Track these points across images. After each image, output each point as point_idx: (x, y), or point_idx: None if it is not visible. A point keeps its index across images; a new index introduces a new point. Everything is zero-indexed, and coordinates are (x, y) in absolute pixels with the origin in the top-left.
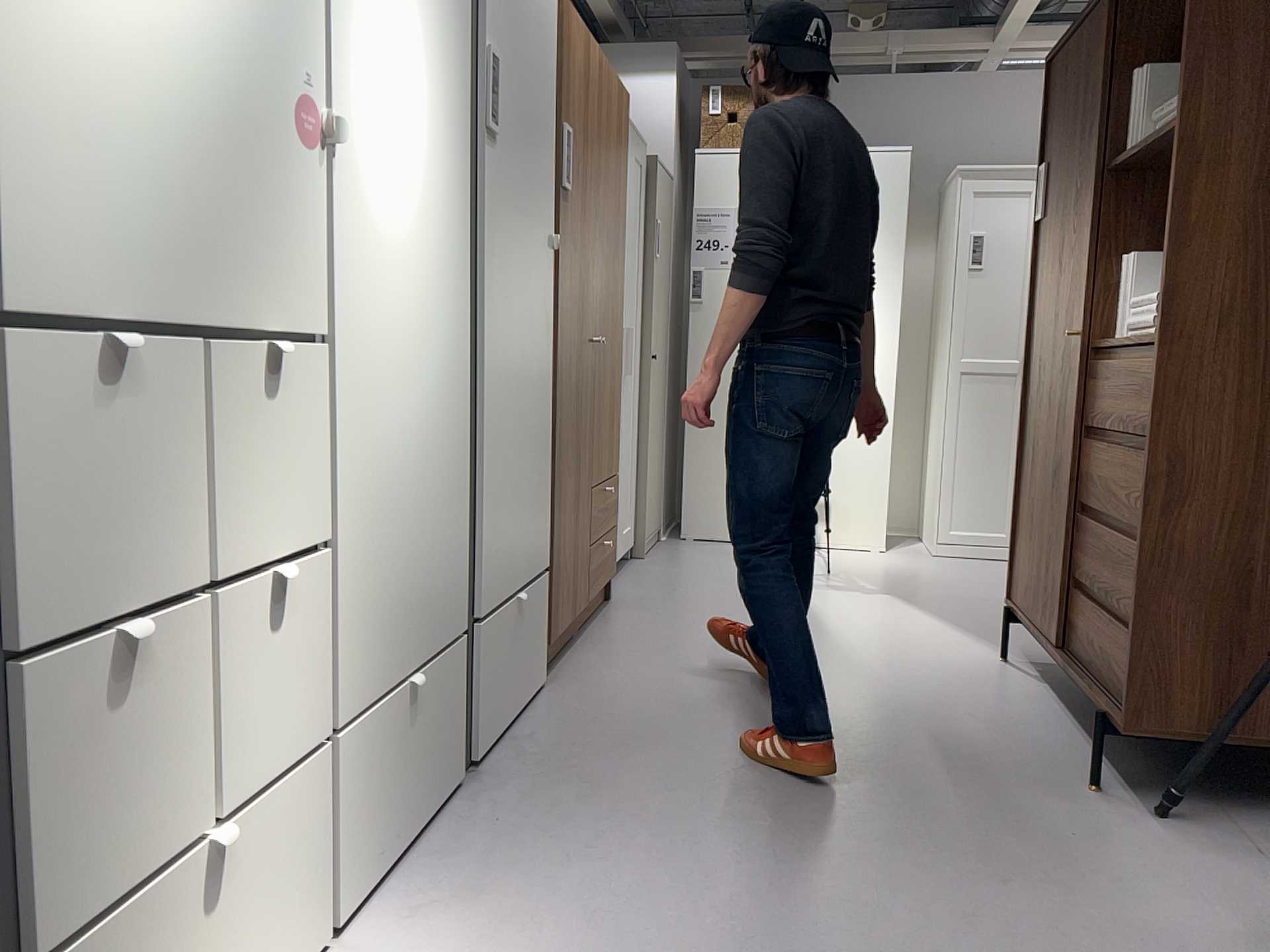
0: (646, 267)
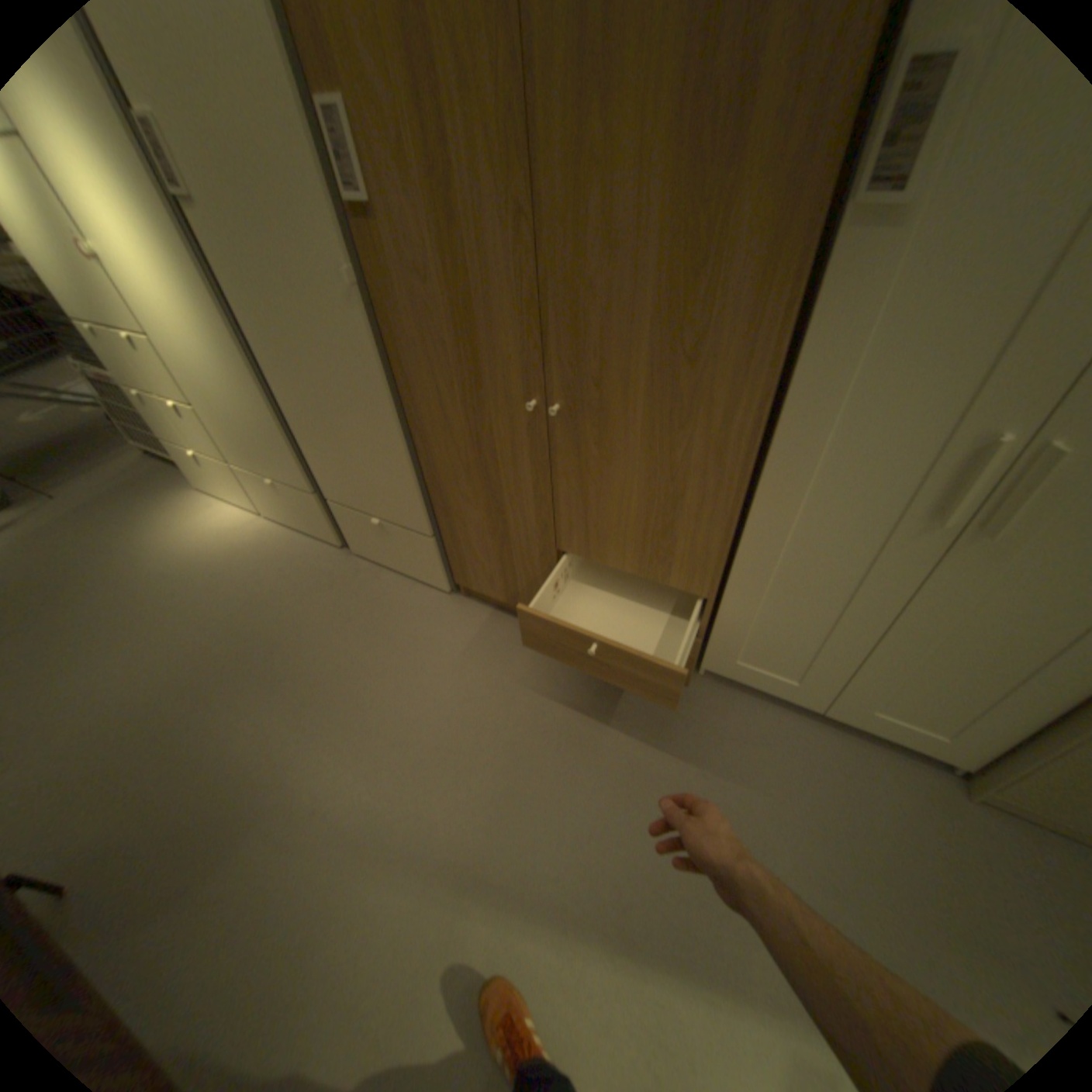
0: None
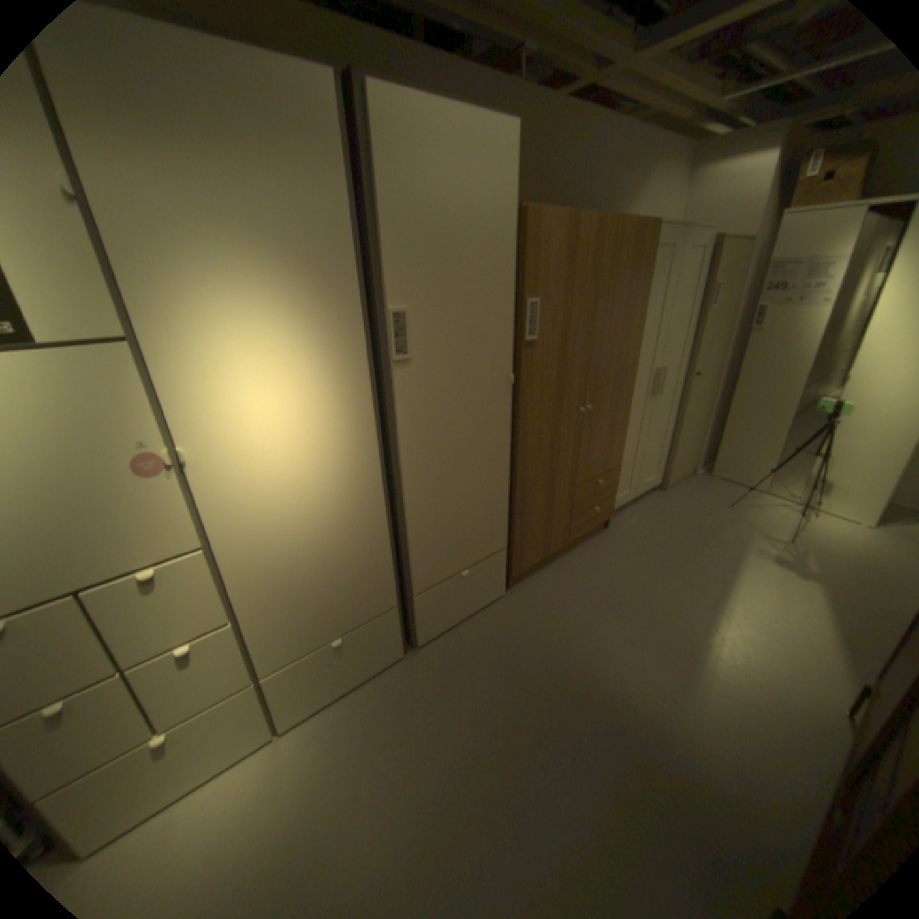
0: (701, 317)
